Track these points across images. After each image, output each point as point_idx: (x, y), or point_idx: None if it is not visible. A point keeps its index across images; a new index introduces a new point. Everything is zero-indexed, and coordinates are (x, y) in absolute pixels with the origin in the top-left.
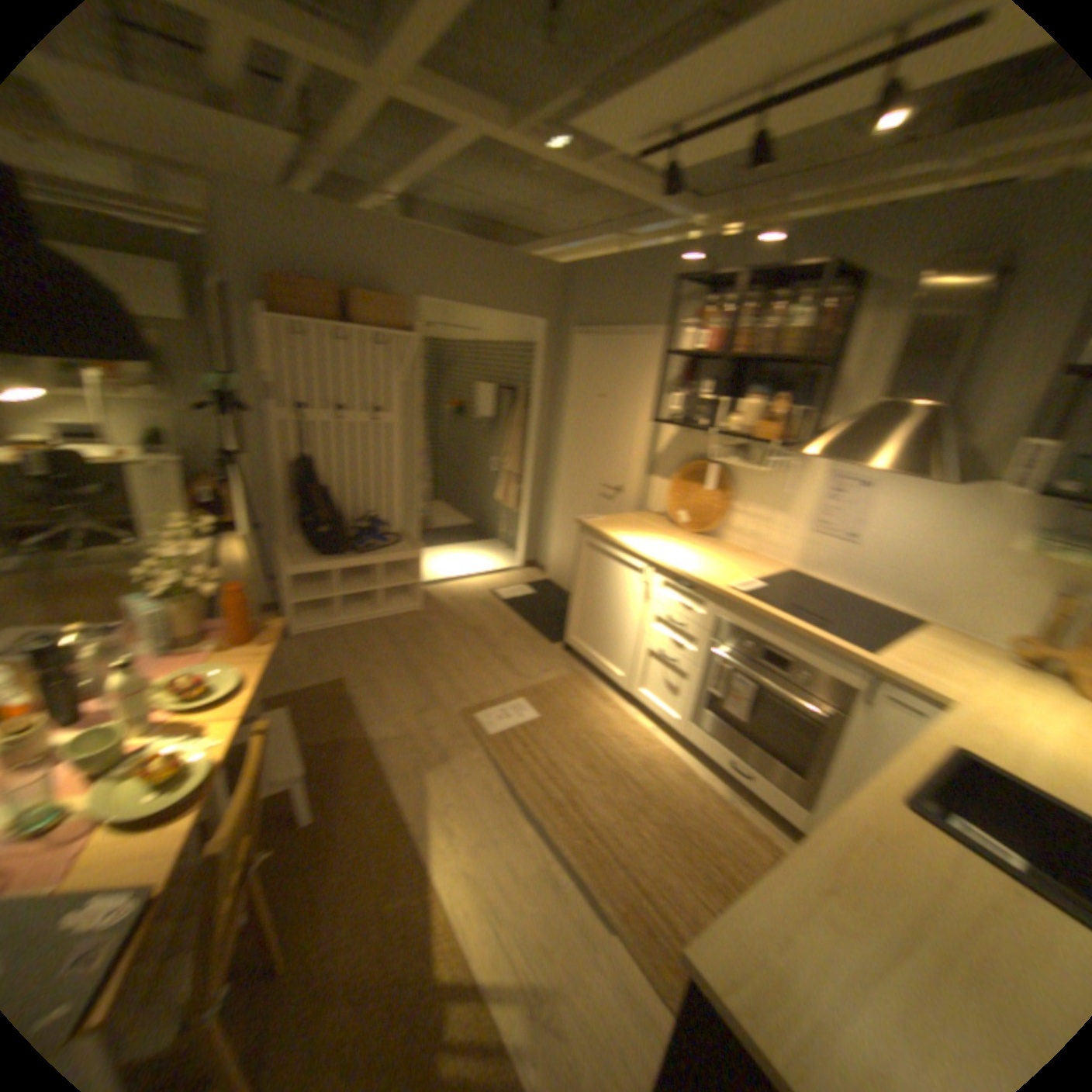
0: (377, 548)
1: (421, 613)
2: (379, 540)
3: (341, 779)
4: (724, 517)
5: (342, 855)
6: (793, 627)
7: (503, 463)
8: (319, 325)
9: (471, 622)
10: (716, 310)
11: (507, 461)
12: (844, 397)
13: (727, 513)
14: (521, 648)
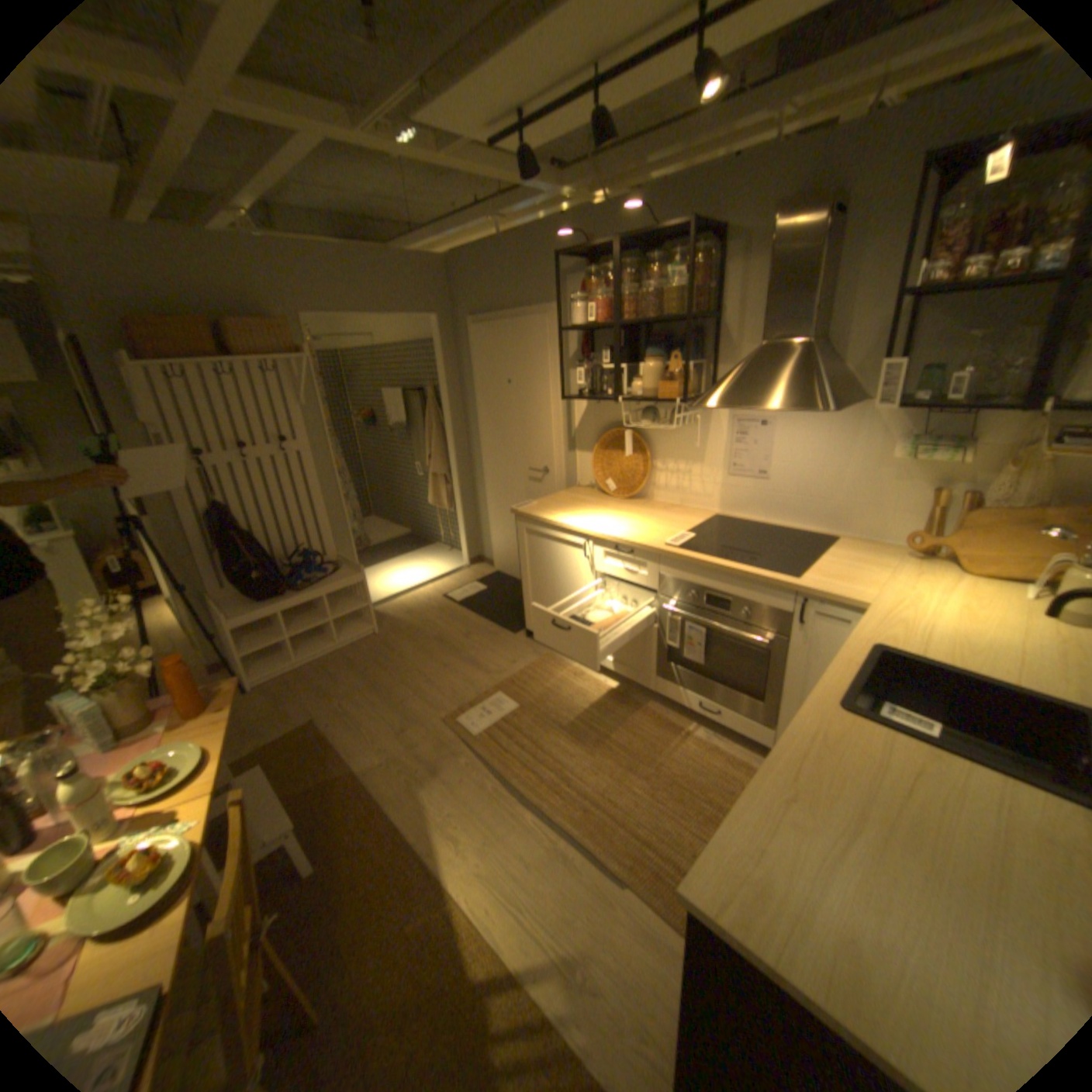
0: (311, 582)
1: (374, 636)
2: (311, 573)
3: (330, 823)
4: (644, 478)
5: (348, 895)
6: (723, 569)
7: (423, 466)
8: (188, 364)
9: (427, 633)
10: (595, 281)
11: (426, 464)
12: (726, 345)
13: (646, 474)
14: (482, 646)
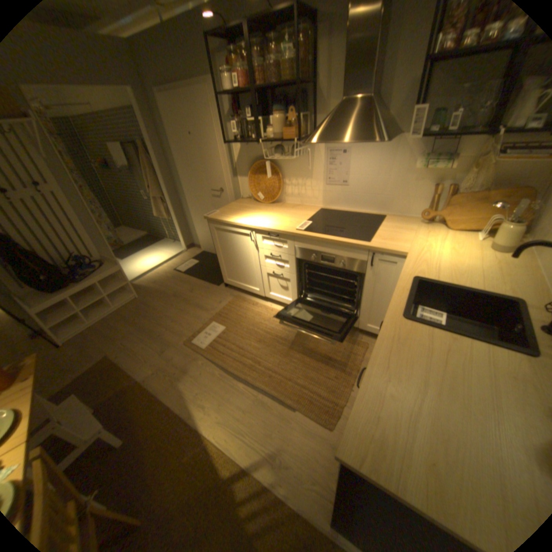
0: (85, 275)
1: (136, 299)
2: (85, 269)
3: (128, 413)
4: (280, 190)
5: (146, 451)
6: (329, 241)
7: (146, 193)
8: None
9: (168, 293)
10: (235, 57)
11: (148, 191)
12: (321, 102)
13: (281, 188)
14: (201, 296)
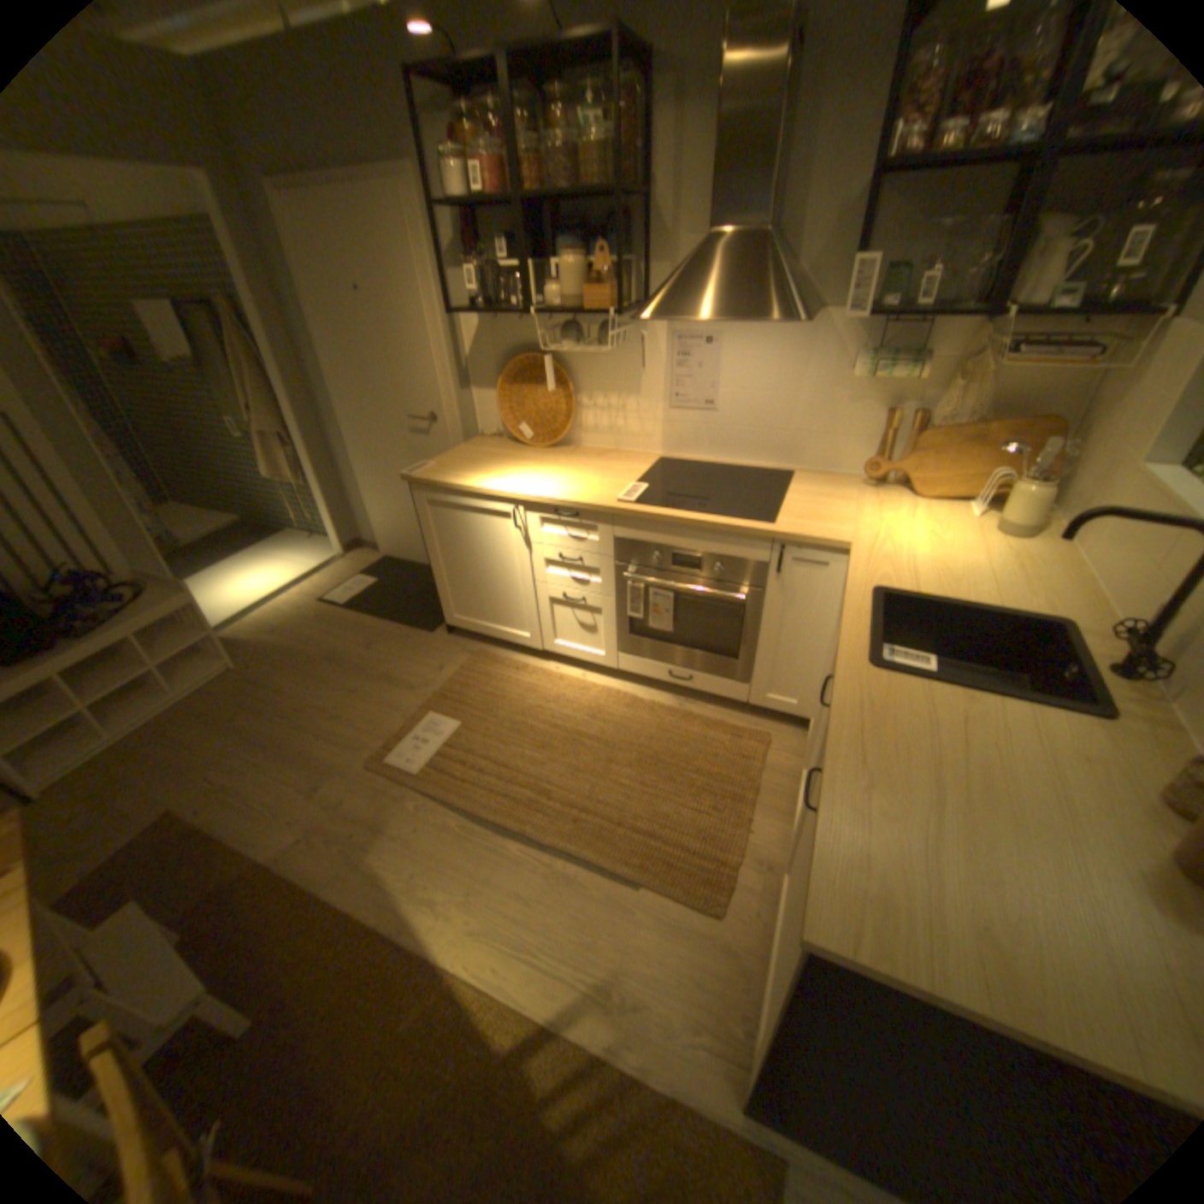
0: (101, 618)
1: (231, 673)
2: (97, 605)
3: (246, 939)
4: (570, 419)
5: (305, 1020)
6: (692, 524)
7: (240, 424)
8: None
9: (311, 654)
10: (469, 128)
11: (245, 419)
12: (661, 236)
13: (572, 413)
14: (394, 657)
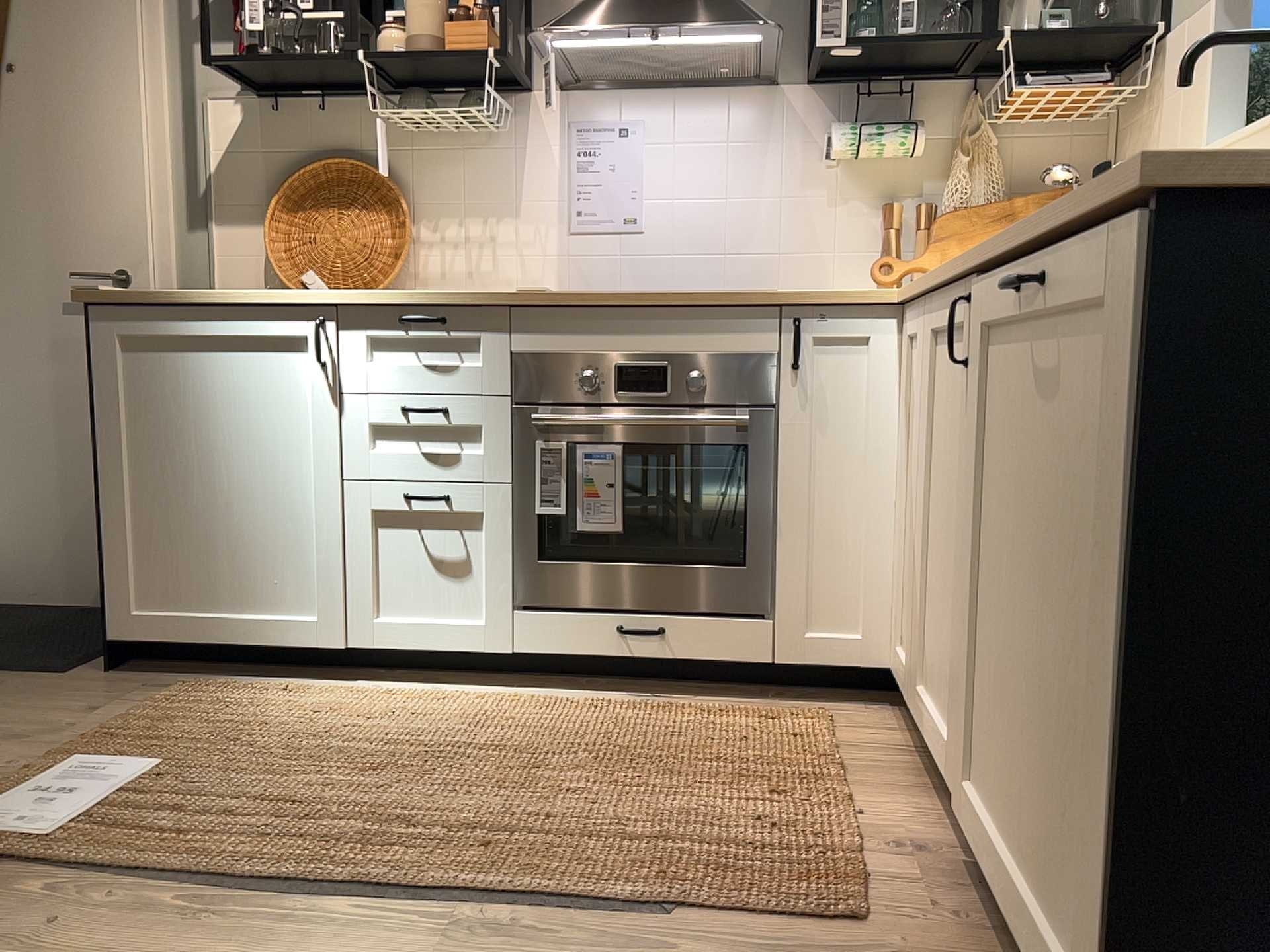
0: None
1: None
2: None
3: None
4: (398, 260)
5: None
6: (653, 299)
7: None
8: None
9: None
10: None
11: None
12: (547, 2)
13: (405, 245)
14: None
